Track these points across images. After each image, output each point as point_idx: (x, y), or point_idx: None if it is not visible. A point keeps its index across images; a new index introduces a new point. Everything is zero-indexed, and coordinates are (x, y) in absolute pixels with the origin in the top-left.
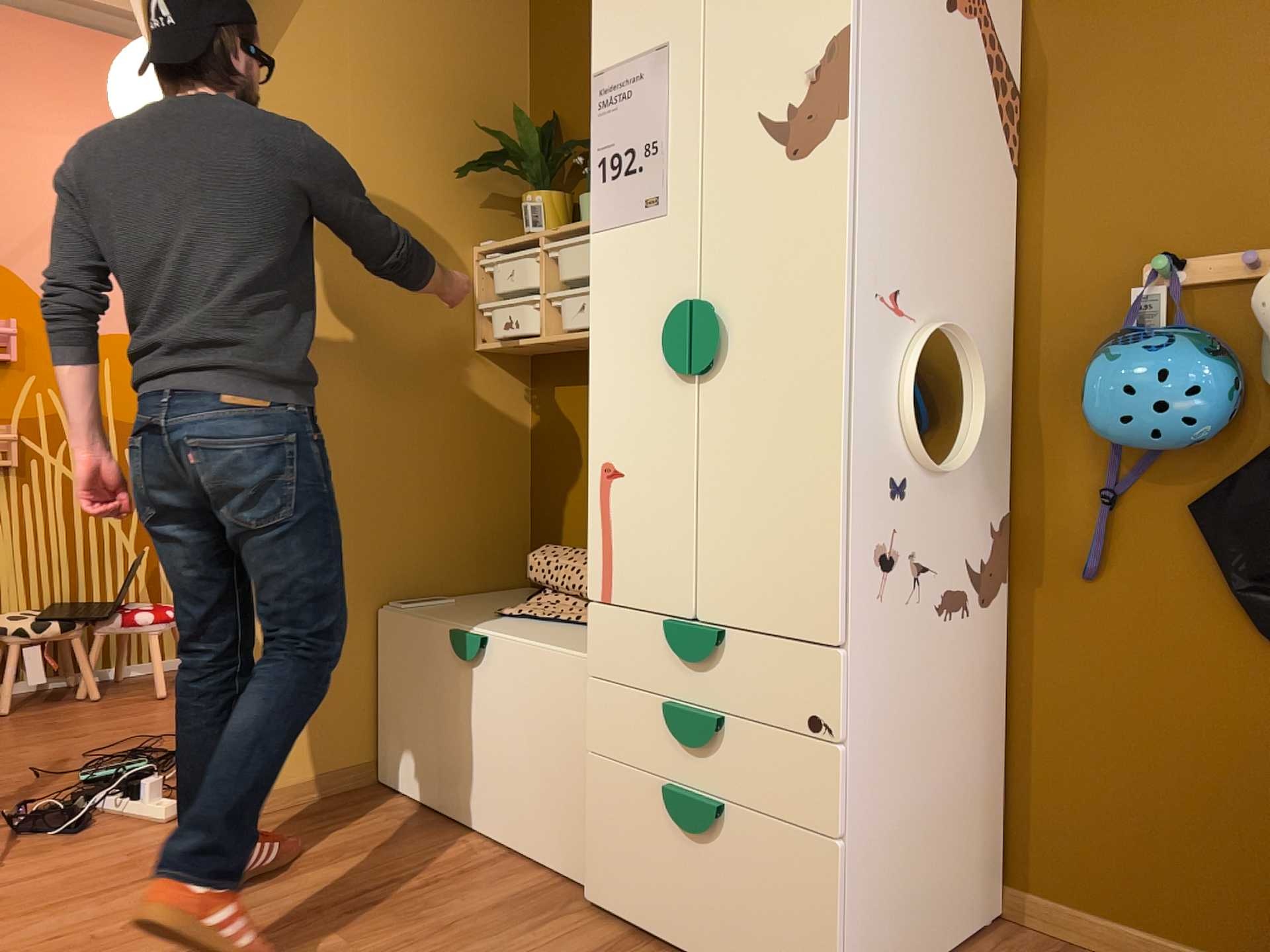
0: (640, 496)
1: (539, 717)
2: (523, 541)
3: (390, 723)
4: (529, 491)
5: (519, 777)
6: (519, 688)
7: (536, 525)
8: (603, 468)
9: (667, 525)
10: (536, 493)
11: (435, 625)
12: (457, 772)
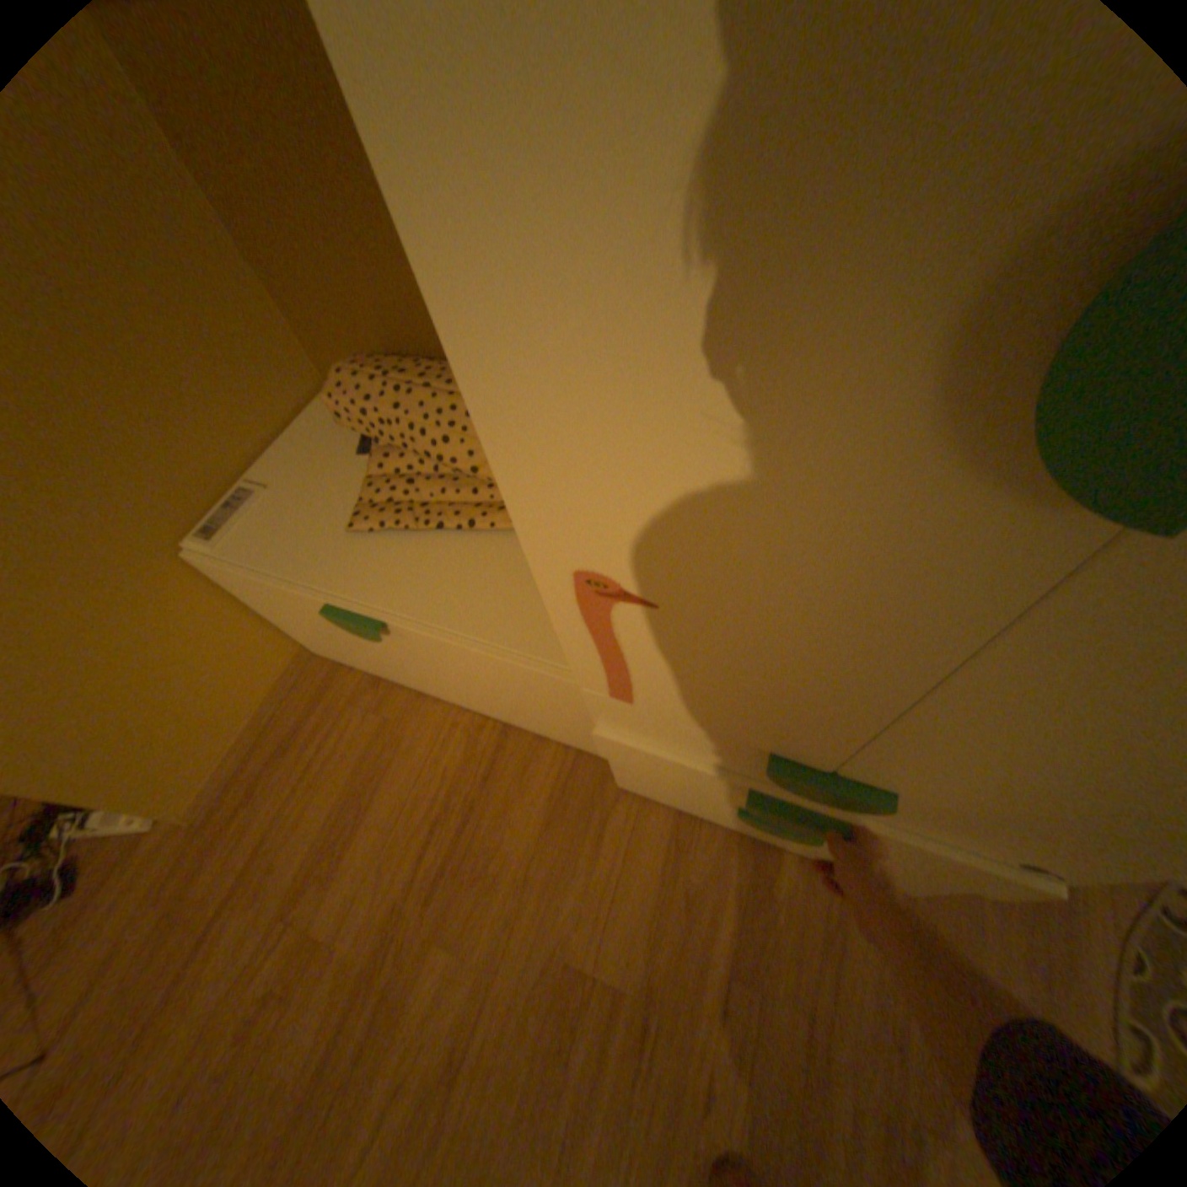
0: (715, 644)
1: (507, 686)
2: (282, 331)
3: (295, 631)
4: (240, 251)
5: (496, 702)
6: (465, 664)
7: (287, 304)
8: (584, 575)
9: (796, 696)
10: (255, 254)
11: (287, 588)
12: (411, 677)
